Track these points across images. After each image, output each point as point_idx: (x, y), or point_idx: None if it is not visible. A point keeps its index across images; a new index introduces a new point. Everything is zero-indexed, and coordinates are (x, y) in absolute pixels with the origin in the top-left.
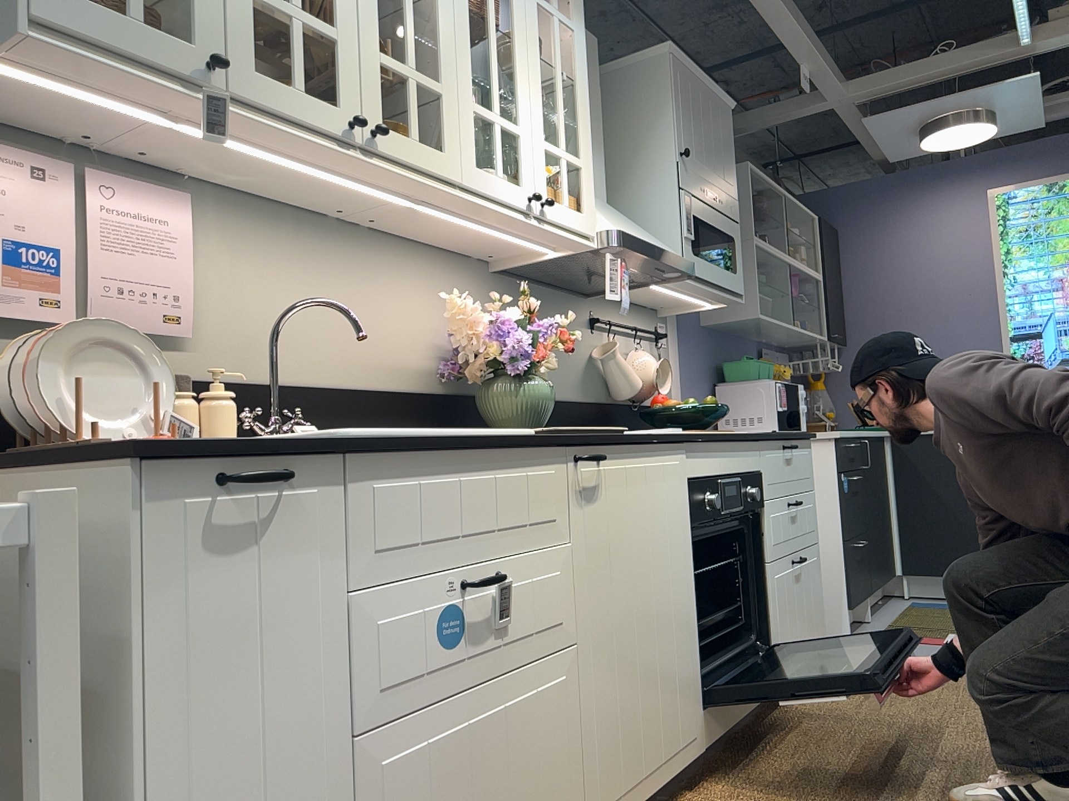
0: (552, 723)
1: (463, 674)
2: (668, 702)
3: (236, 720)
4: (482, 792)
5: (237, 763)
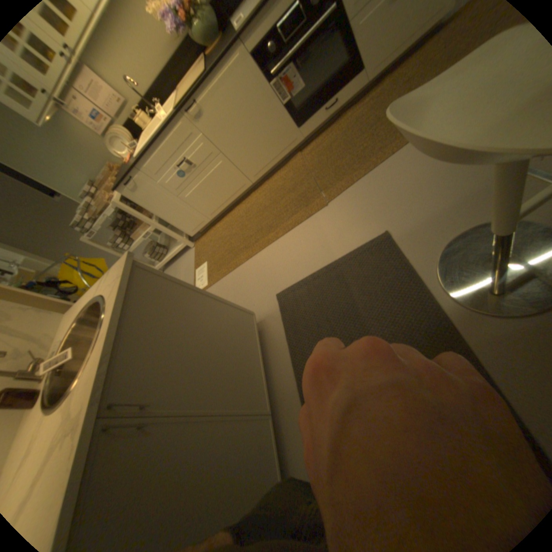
0: (224, 170)
1: (192, 177)
2: (274, 139)
3: (159, 203)
4: (212, 189)
5: (164, 206)
